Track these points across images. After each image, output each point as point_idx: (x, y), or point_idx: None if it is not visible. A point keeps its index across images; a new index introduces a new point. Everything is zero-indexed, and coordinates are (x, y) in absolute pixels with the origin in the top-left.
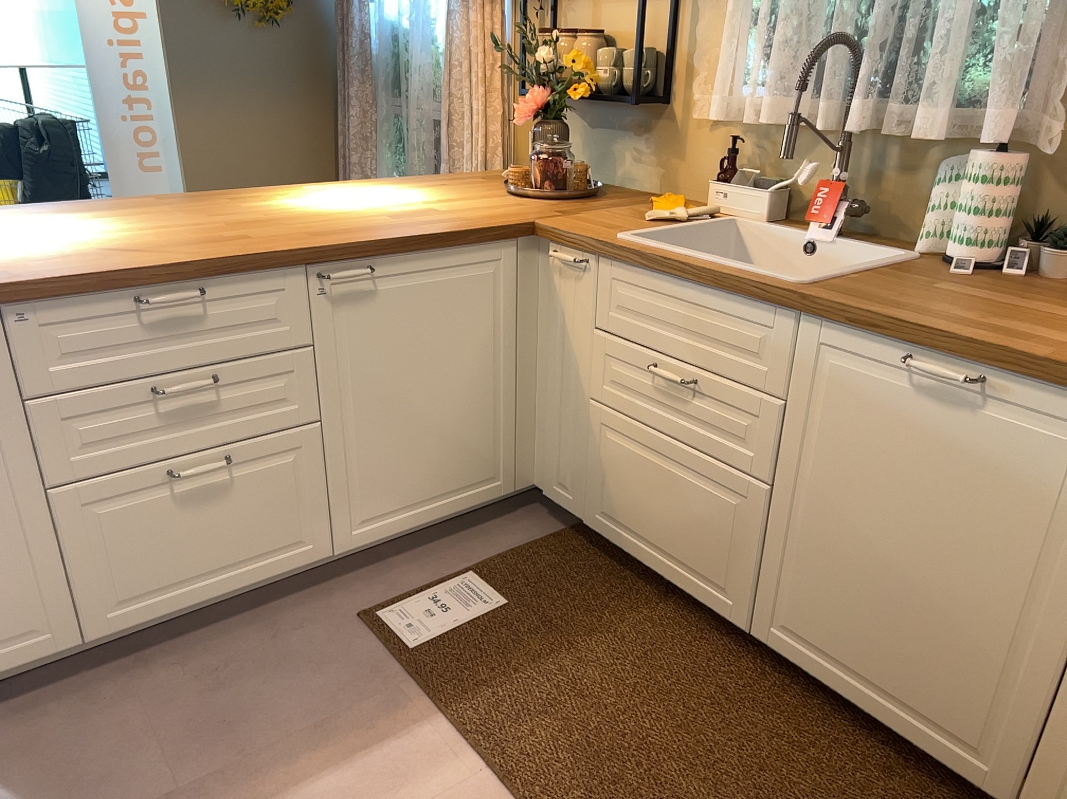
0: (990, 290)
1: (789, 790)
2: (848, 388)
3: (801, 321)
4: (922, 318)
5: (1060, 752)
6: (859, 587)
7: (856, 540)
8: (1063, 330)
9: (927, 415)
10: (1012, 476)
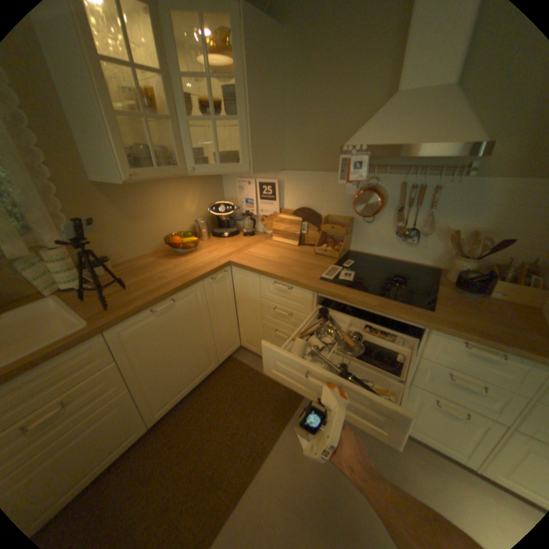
0: (112, 286)
1: (209, 420)
2: (137, 335)
3: (103, 334)
4: (143, 300)
5: (219, 347)
6: (172, 373)
7: (164, 365)
8: (157, 279)
9: (163, 319)
10: (188, 312)
